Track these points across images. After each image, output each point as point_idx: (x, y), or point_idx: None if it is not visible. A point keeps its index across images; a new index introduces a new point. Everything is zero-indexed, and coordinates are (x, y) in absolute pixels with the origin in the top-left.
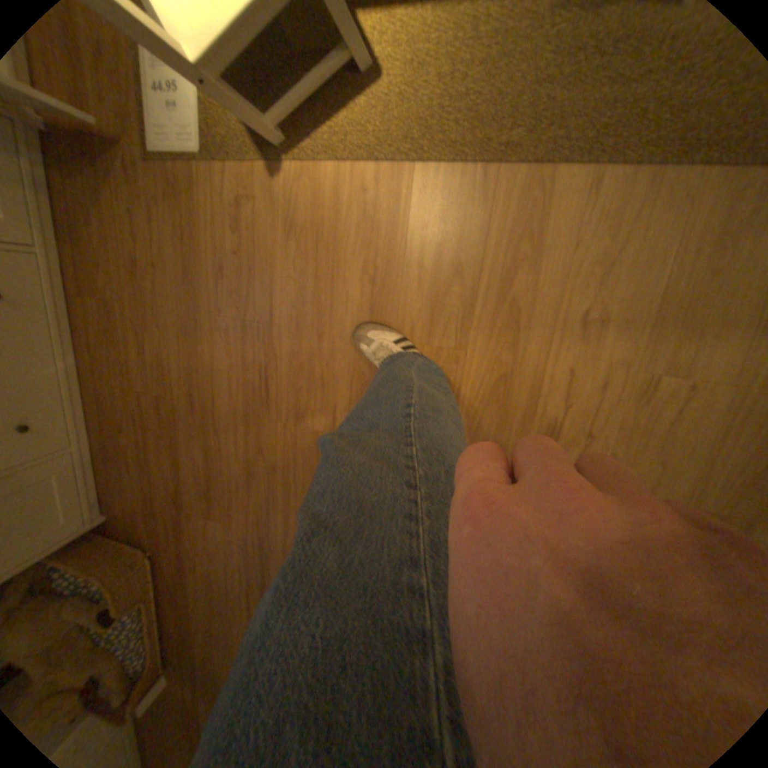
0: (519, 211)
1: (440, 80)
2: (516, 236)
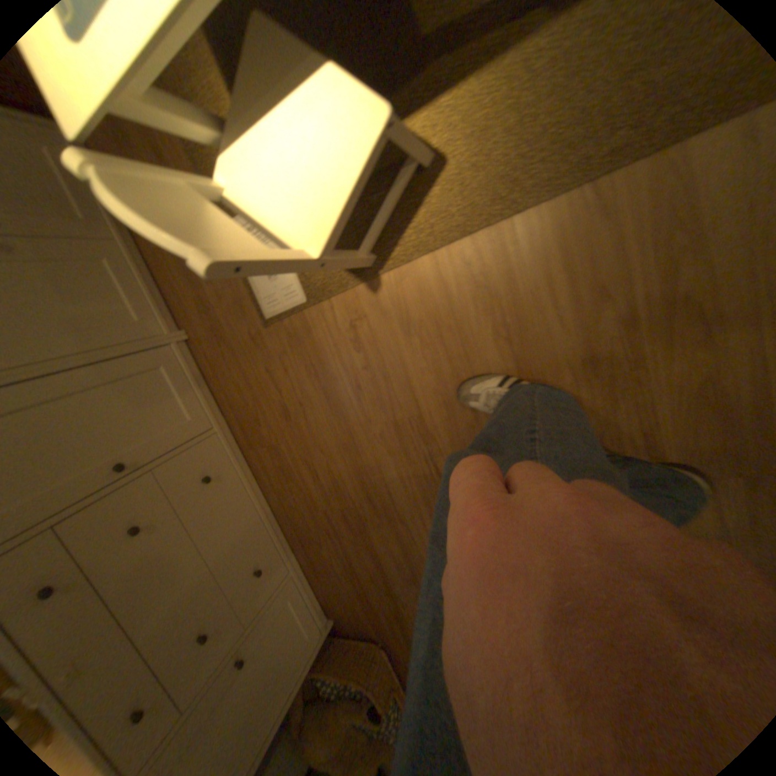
0: (656, 205)
1: (511, 131)
2: (661, 231)
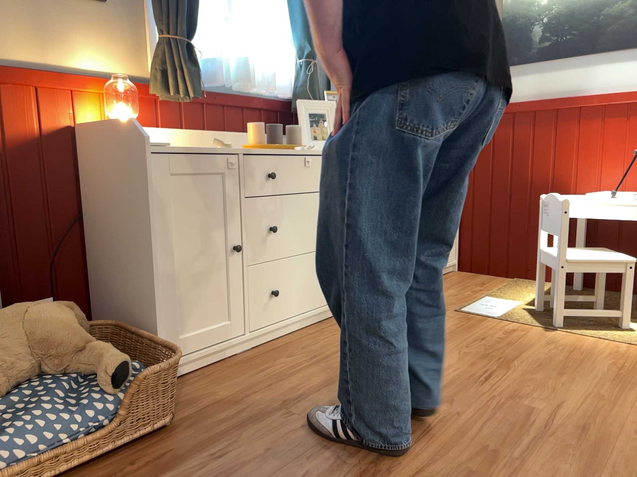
0: None
1: None
2: None
